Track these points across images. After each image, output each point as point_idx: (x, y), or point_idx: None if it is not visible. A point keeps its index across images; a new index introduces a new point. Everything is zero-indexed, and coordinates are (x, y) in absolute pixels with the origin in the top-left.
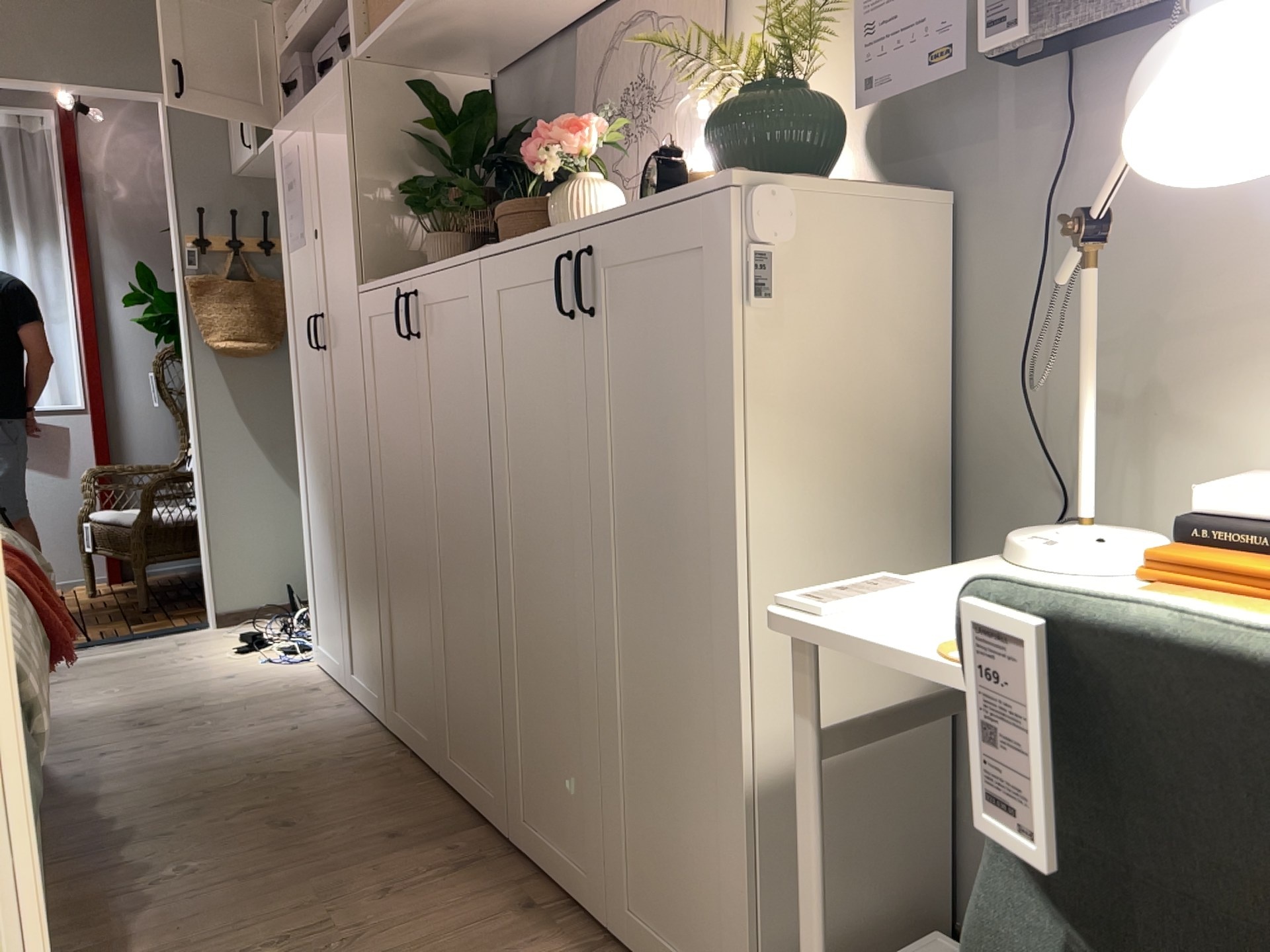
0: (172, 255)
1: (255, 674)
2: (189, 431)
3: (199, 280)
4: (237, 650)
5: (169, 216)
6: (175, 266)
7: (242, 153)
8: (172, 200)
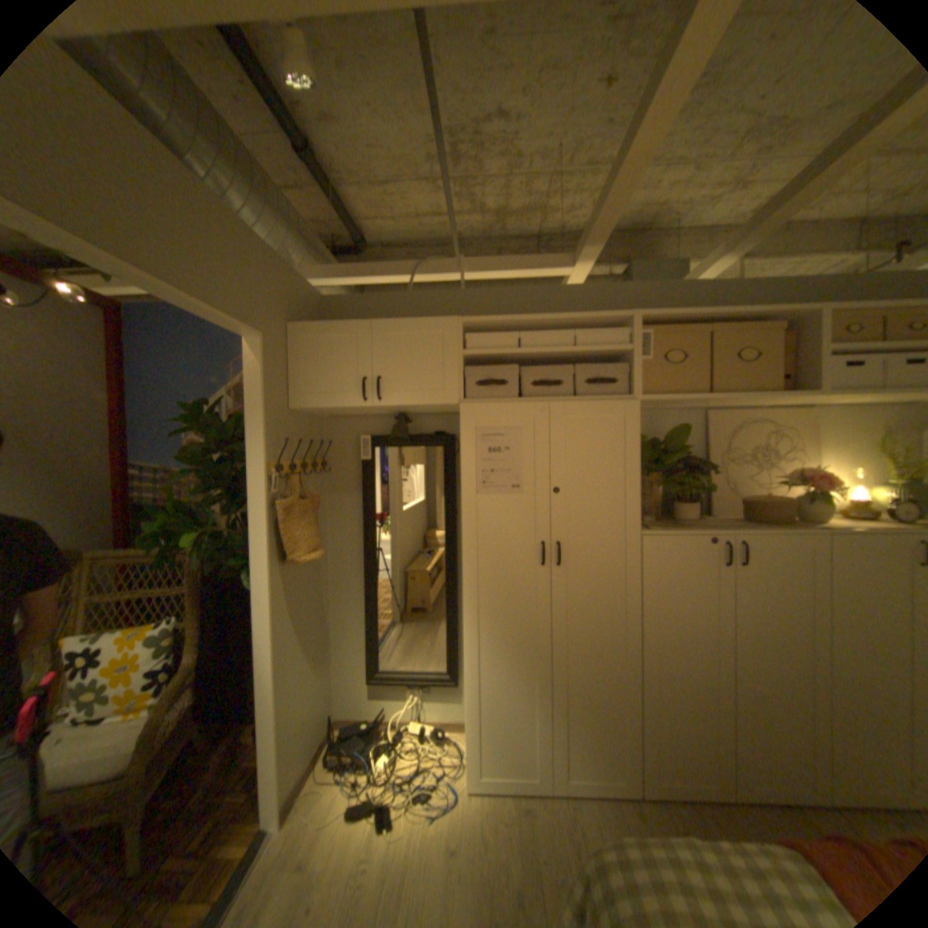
0: (250, 480)
1: (459, 837)
2: (256, 647)
3: (289, 504)
4: (375, 832)
5: (248, 444)
6: (257, 492)
7: (339, 400)
8: (263, 431)
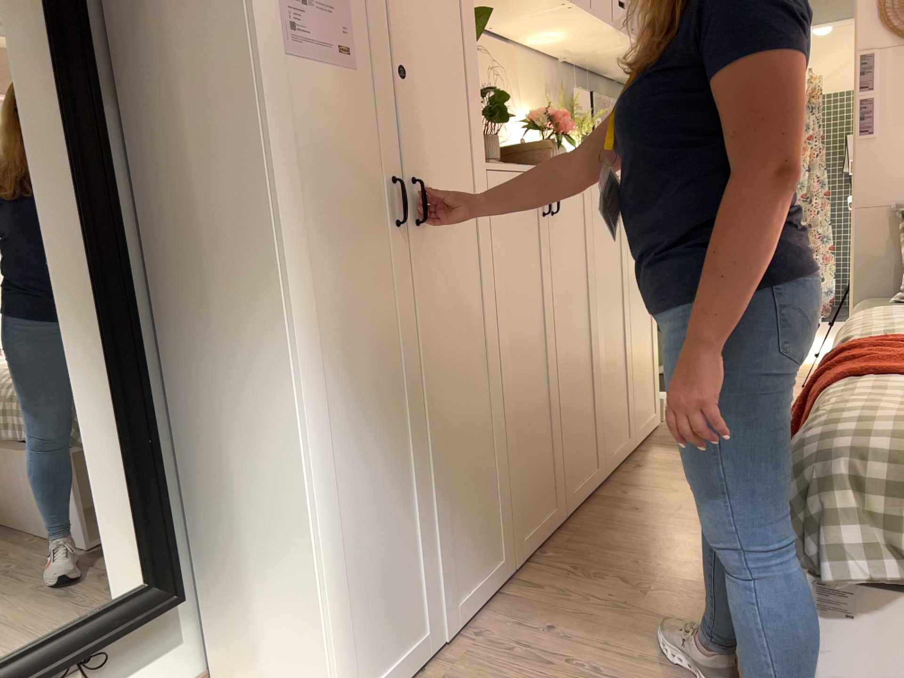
0: None
1: None
2: None
3: None
4: None
5: None
6: None
7: None
8: None
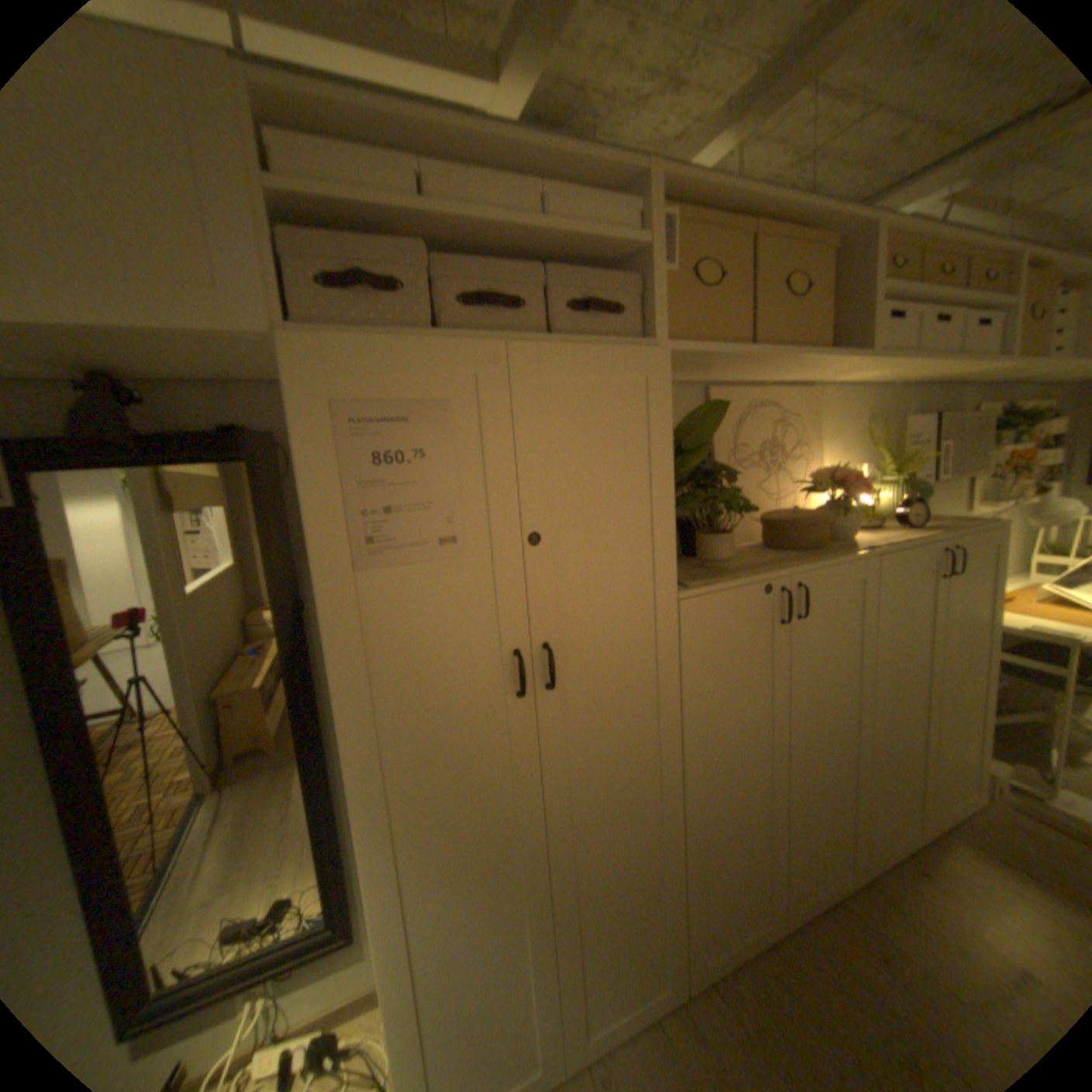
0: None
1: None
2: None
3: None
4: None
5: None
6: None
7: None
8: None
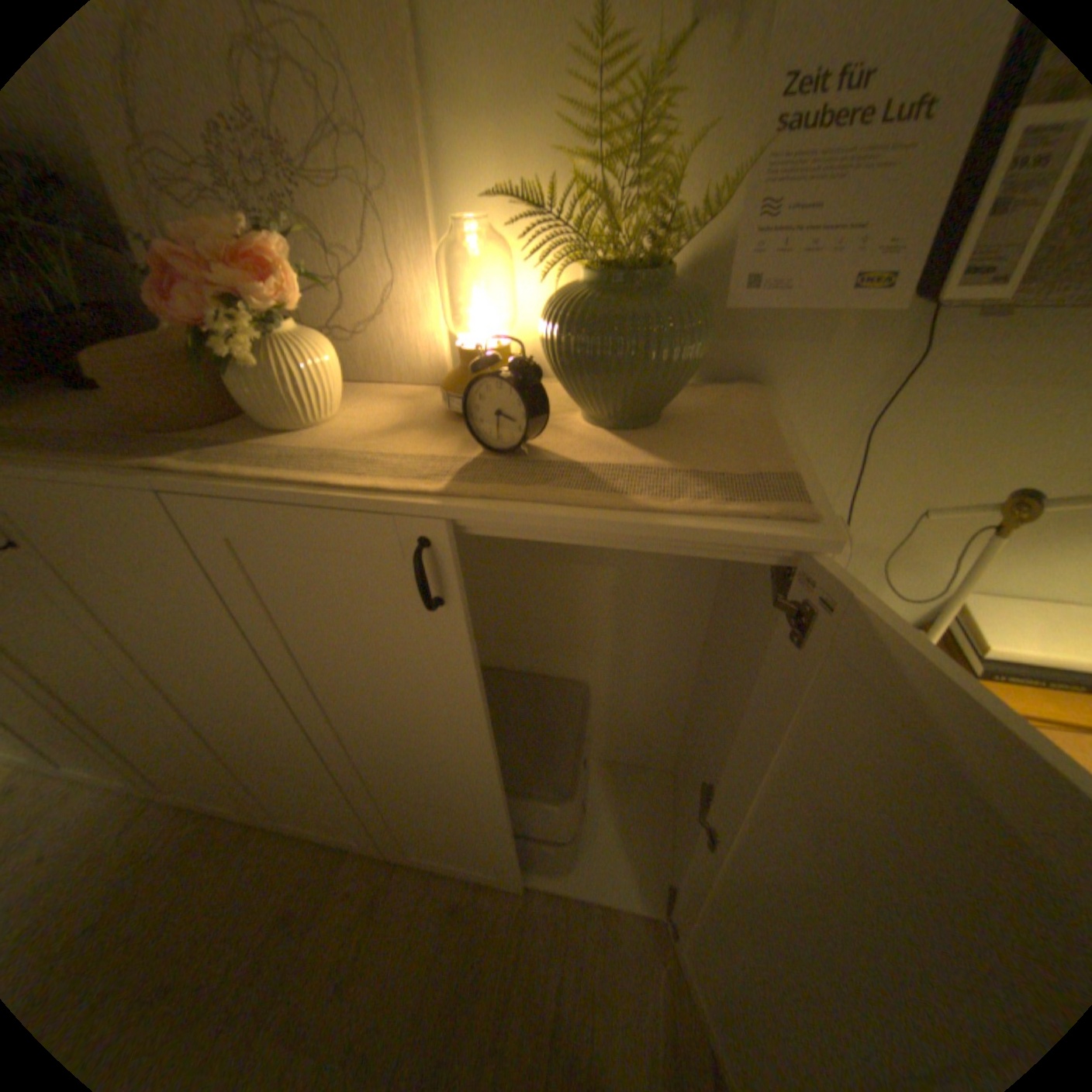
0: None
1: None
2: None
3: None
4: None
5: None
6: None
7: None
8: None
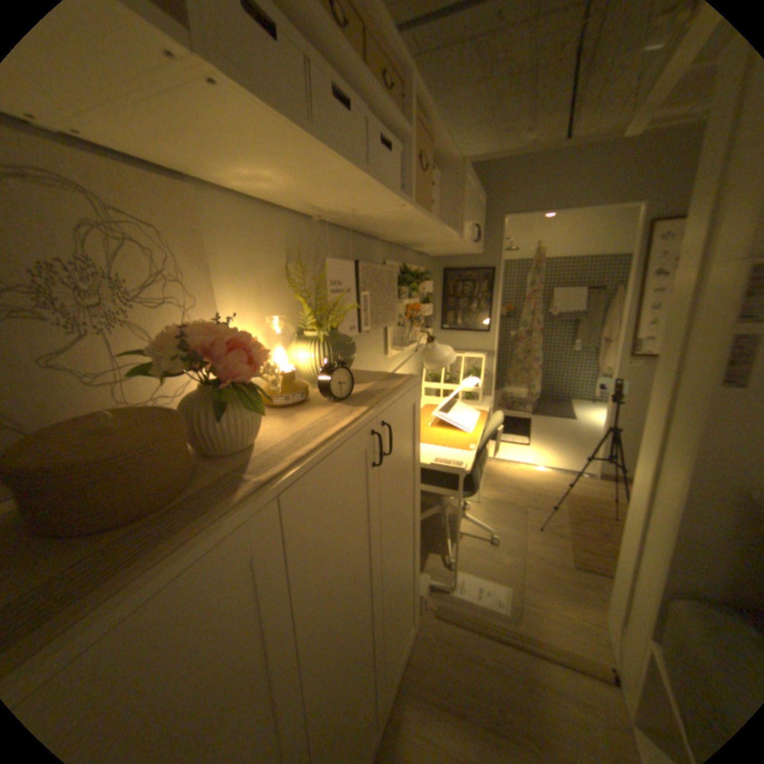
0: None
1: None
2: None
3: None
4: None
5: None
6: None
7: None
8: None
